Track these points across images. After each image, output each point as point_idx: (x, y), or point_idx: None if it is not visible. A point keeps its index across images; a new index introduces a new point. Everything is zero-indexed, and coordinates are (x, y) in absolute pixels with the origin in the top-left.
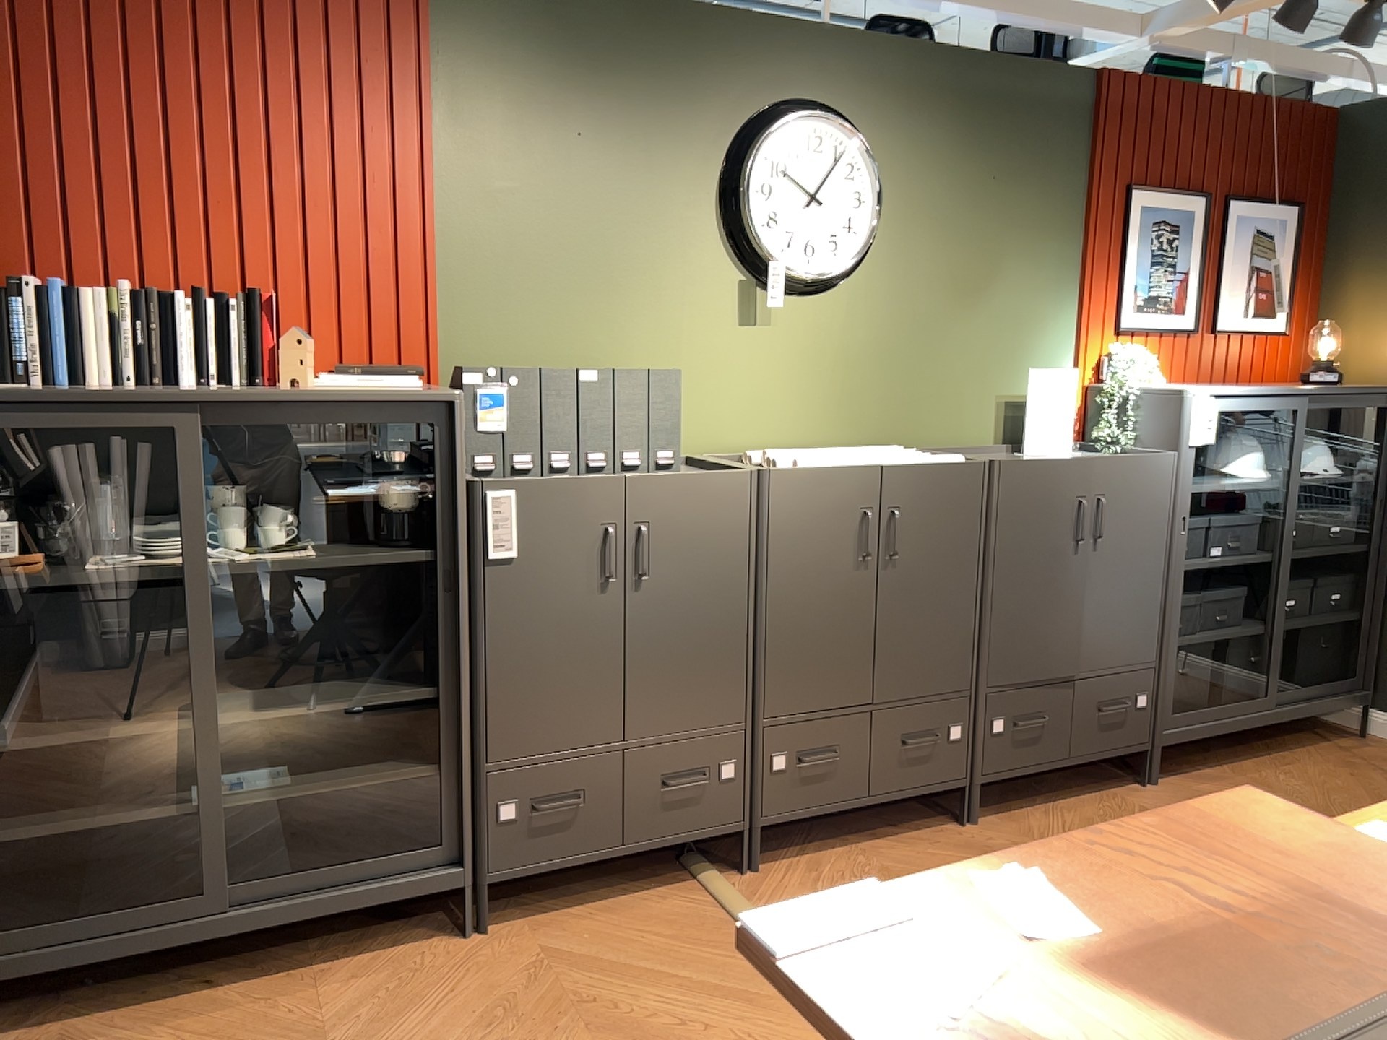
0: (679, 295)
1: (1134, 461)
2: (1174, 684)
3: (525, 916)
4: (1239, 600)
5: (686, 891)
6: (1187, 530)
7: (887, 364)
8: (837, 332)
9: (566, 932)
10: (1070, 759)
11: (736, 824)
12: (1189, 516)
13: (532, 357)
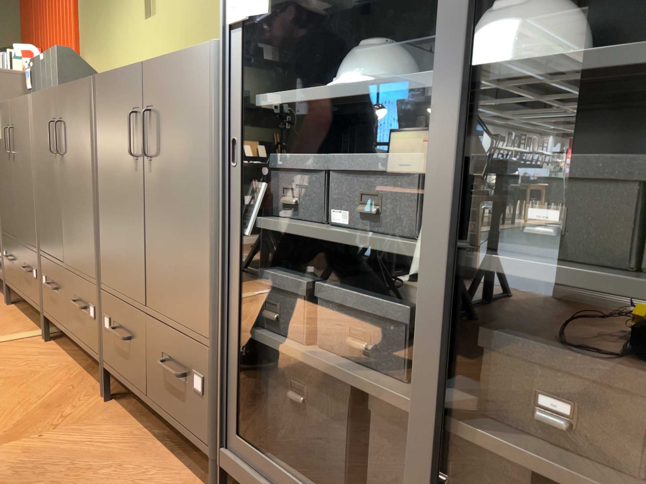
0: (127, 11)
1: (172, 60)
2: (236, 392)
3: (21, 309)
4: (396, 329)
5: (31, 330)
6: (239, 159)
7: (204, 25)
8: (180, 9)
9: (0, 315)
10: (146, 398)
11: (38, 306)
12: (240, 136)
13: (96, 62)
